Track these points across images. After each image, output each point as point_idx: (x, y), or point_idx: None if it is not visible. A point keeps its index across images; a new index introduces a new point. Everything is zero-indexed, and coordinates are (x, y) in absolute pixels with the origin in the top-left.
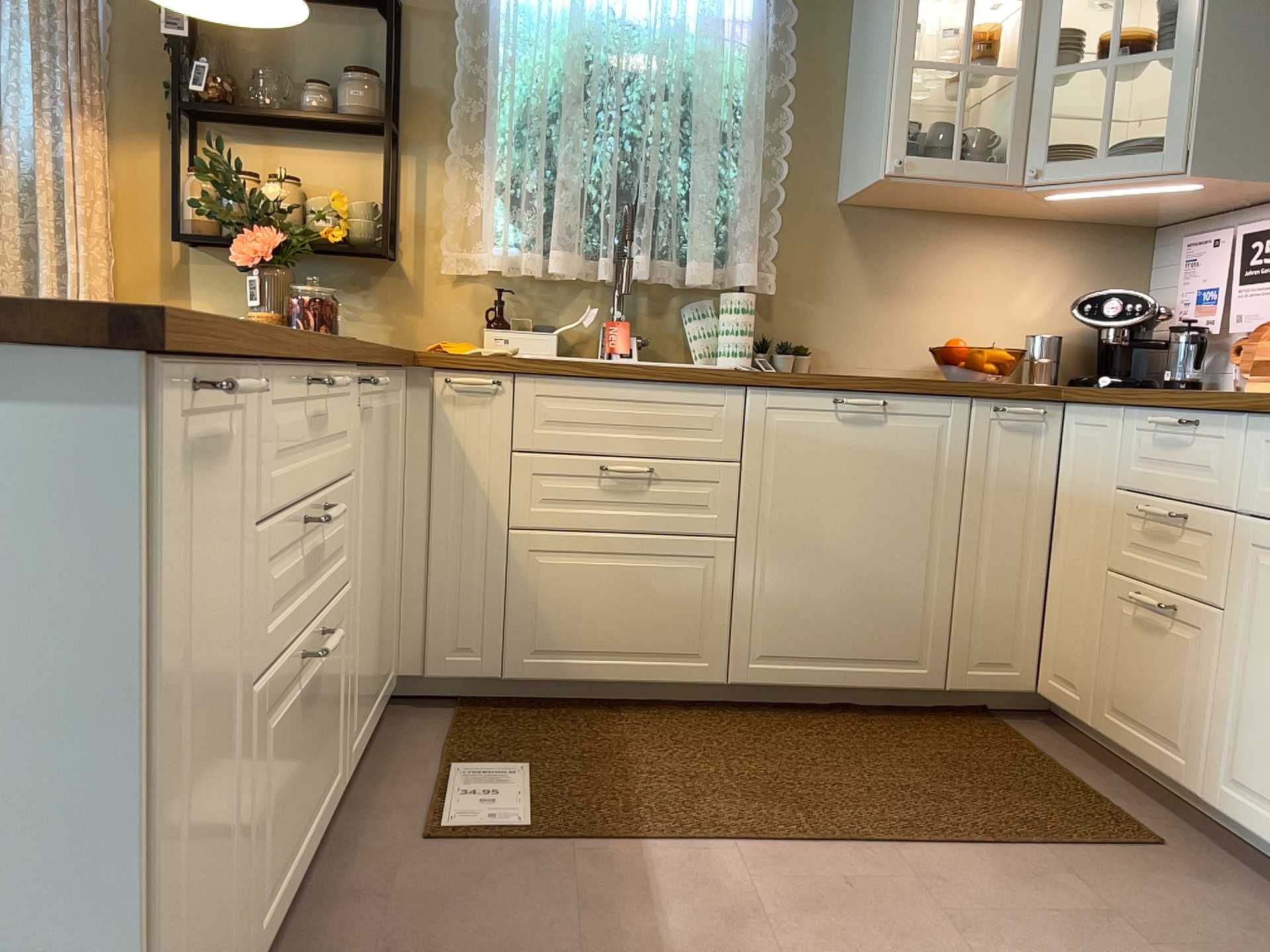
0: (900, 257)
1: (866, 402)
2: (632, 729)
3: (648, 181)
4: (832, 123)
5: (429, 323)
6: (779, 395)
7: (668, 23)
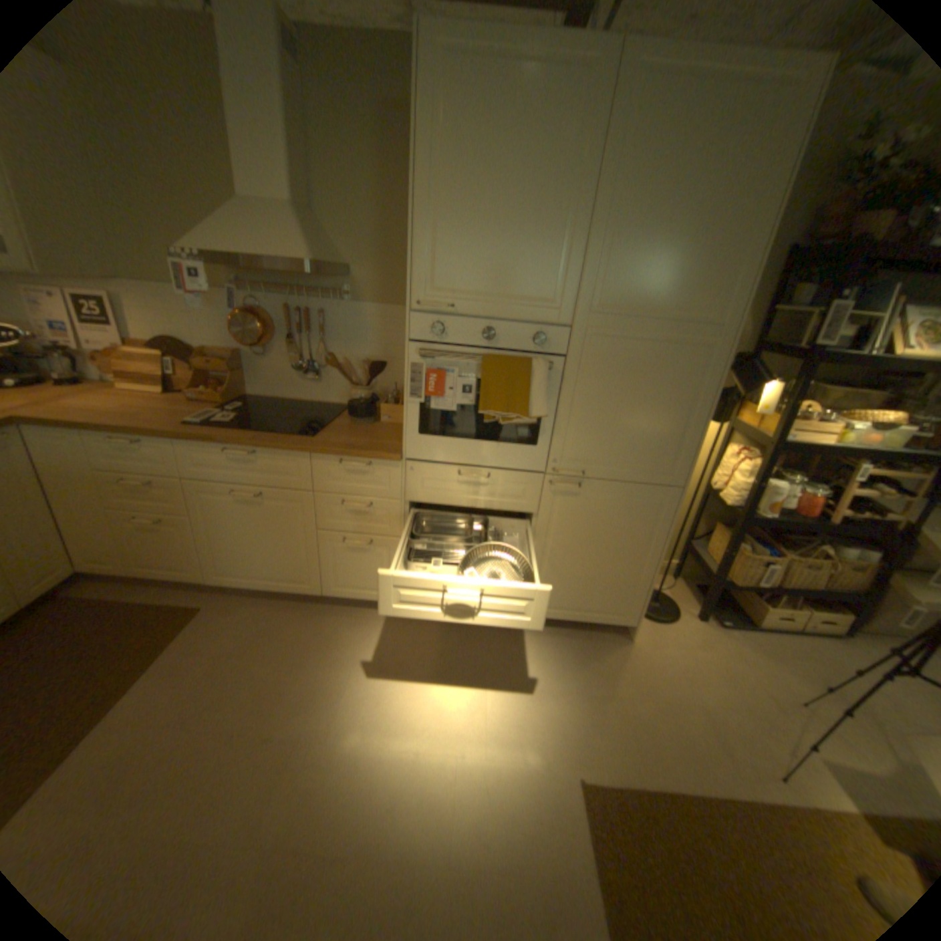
0: None
1: None
2: None
3: None
4: None
5: None
6: None
7: None
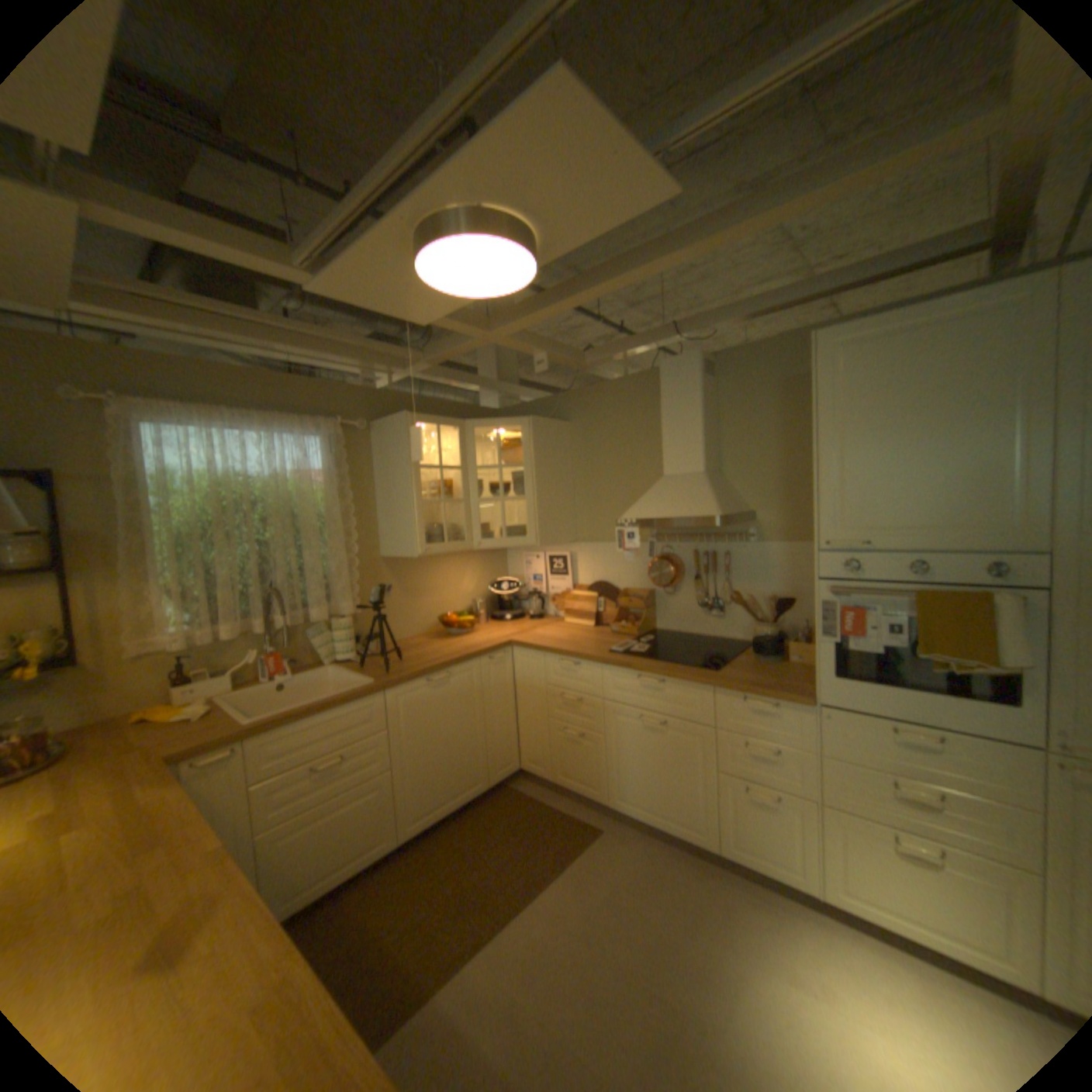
0: (413, 578)
1: (441, 679)
2: (360, 911)
3: (277, 573)
4: (370, 519)
5: (113, 700)
6: (400, 690)
7: (270, 477)
